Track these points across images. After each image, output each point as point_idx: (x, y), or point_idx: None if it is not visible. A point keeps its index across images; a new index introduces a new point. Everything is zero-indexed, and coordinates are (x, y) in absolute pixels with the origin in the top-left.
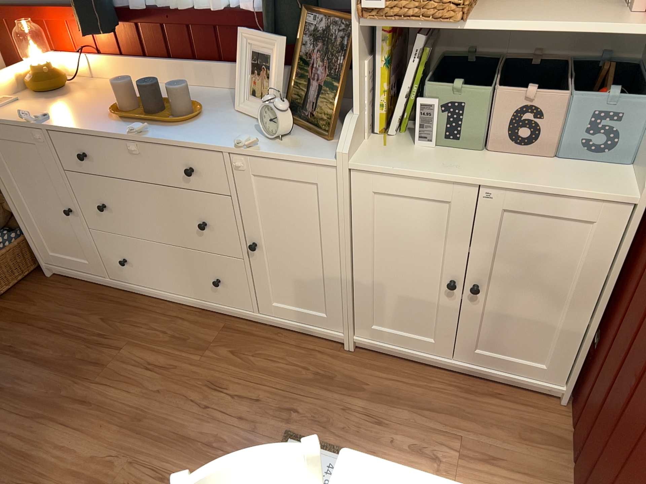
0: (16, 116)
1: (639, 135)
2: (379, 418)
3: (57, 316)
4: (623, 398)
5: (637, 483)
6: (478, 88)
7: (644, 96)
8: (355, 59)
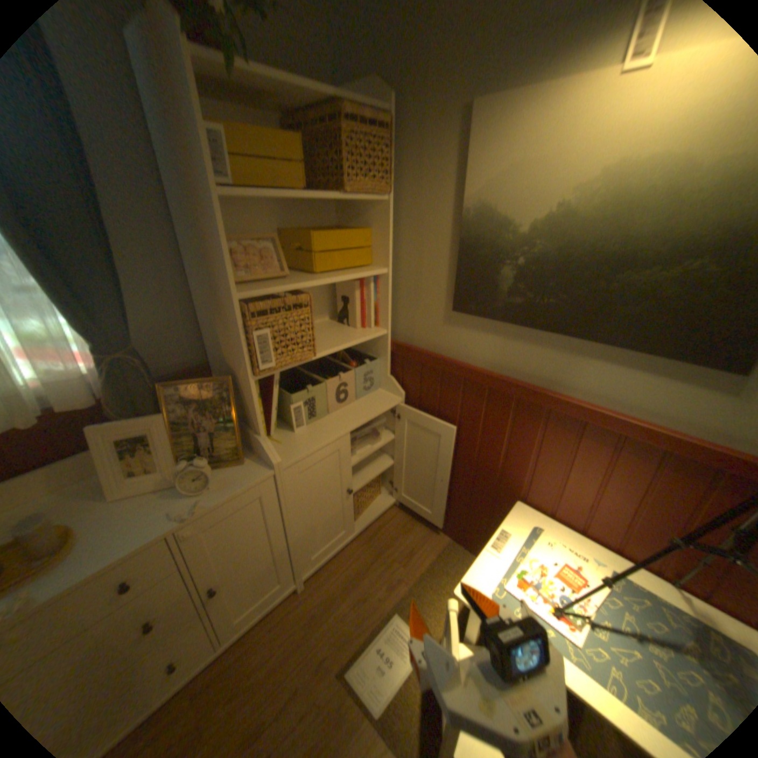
0: None
1: (382, 374)
2: (362, 602)
3: None
4: (452, 473)
5: (490, 493)
6: (317, 384)
7: (373, 358)
8: (253, 401)
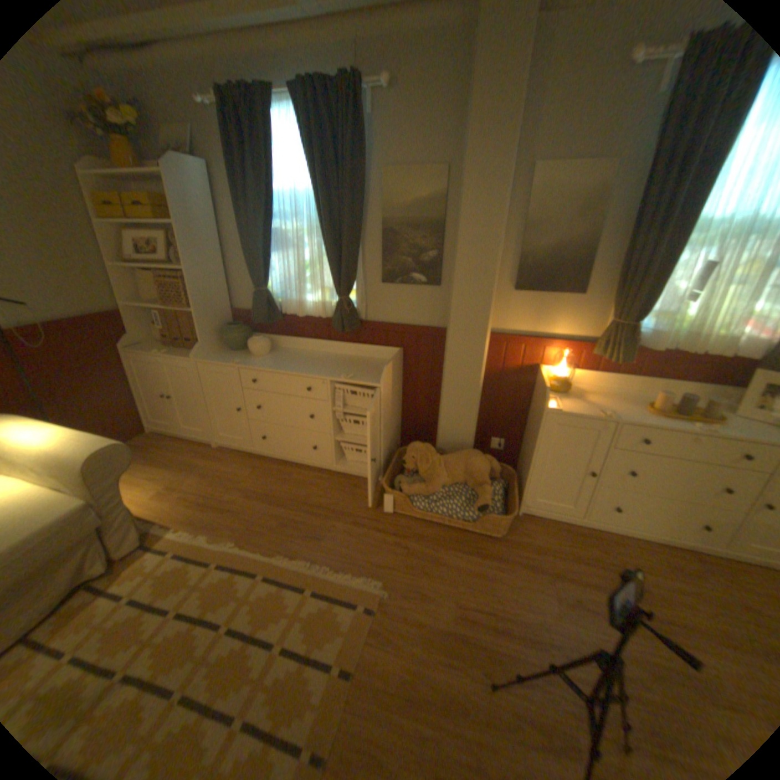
0: (575, 409)
1: None
2: None
3: (562, 551)
4: None
5: None
6: None
7: None
8: None
